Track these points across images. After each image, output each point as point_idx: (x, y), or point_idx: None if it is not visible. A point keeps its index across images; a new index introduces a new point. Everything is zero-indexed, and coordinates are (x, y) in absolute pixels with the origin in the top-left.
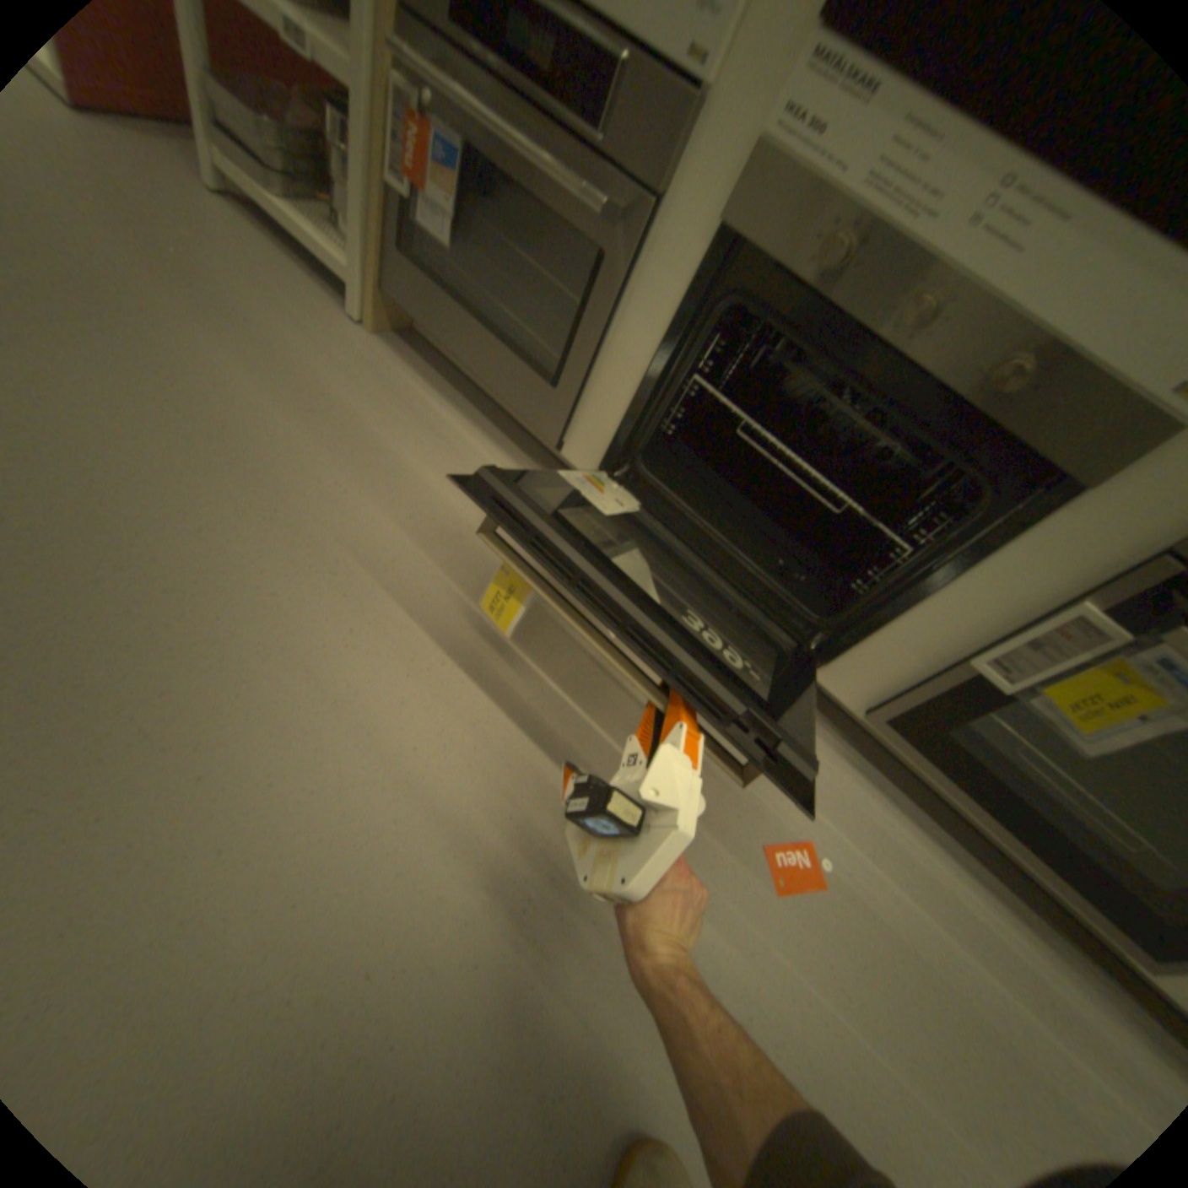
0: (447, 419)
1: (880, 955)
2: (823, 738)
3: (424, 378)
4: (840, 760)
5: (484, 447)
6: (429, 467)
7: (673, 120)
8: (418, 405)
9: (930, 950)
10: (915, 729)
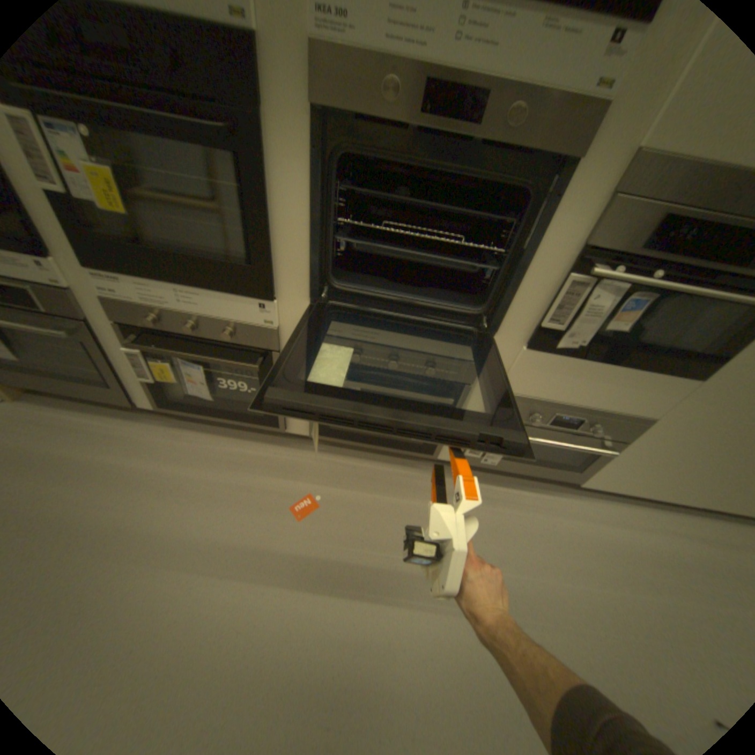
0: (75, 422)
1: (342, 517)
2: (308, 451)
3: (53, 409)
4: (317, 456)
5: (102, 424)
6: (75, 453)
7: (65, 301)
8: (56, 425)
9: (363, 503)
10: (323, 433)
